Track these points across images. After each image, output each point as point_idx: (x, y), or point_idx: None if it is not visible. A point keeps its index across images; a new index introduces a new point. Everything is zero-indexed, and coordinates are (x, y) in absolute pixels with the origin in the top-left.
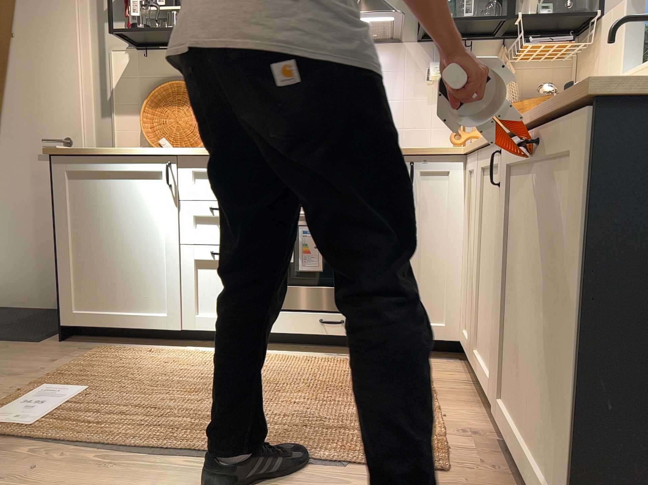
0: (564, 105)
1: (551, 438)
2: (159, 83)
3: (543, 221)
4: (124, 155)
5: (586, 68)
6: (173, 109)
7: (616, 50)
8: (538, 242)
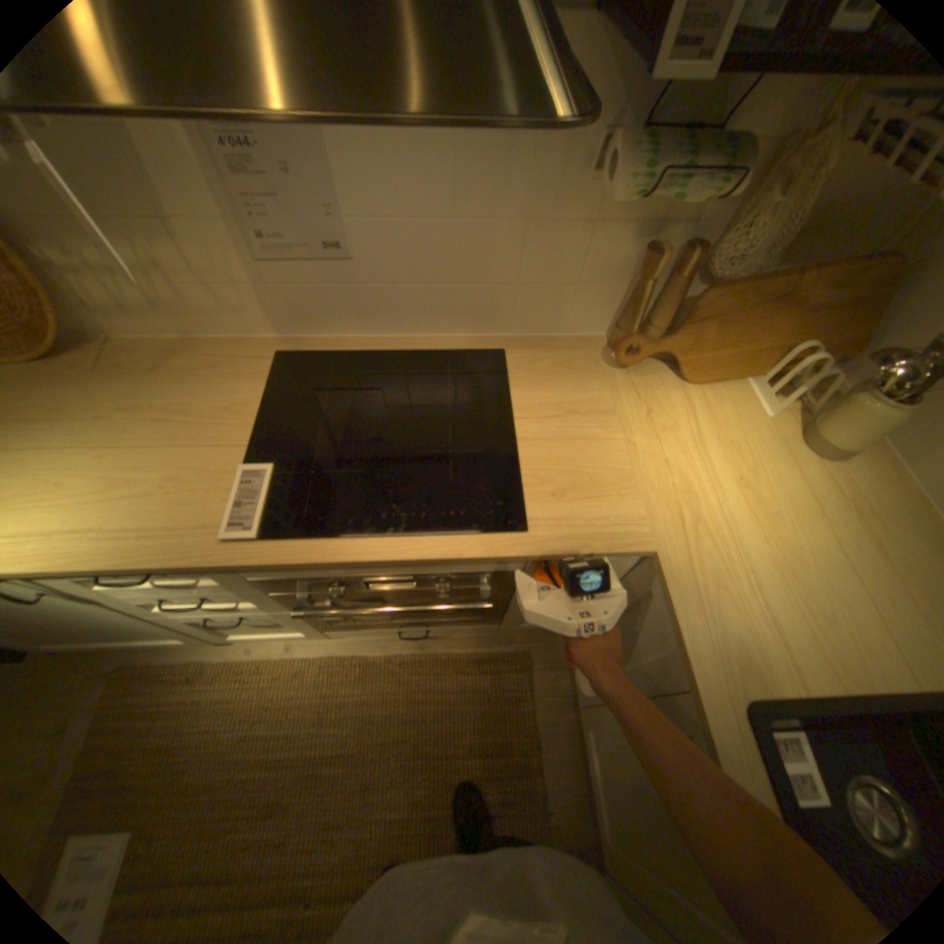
0: None
1: None
2: None
3: None
4: None
5: None
6: None
7: None
8: None
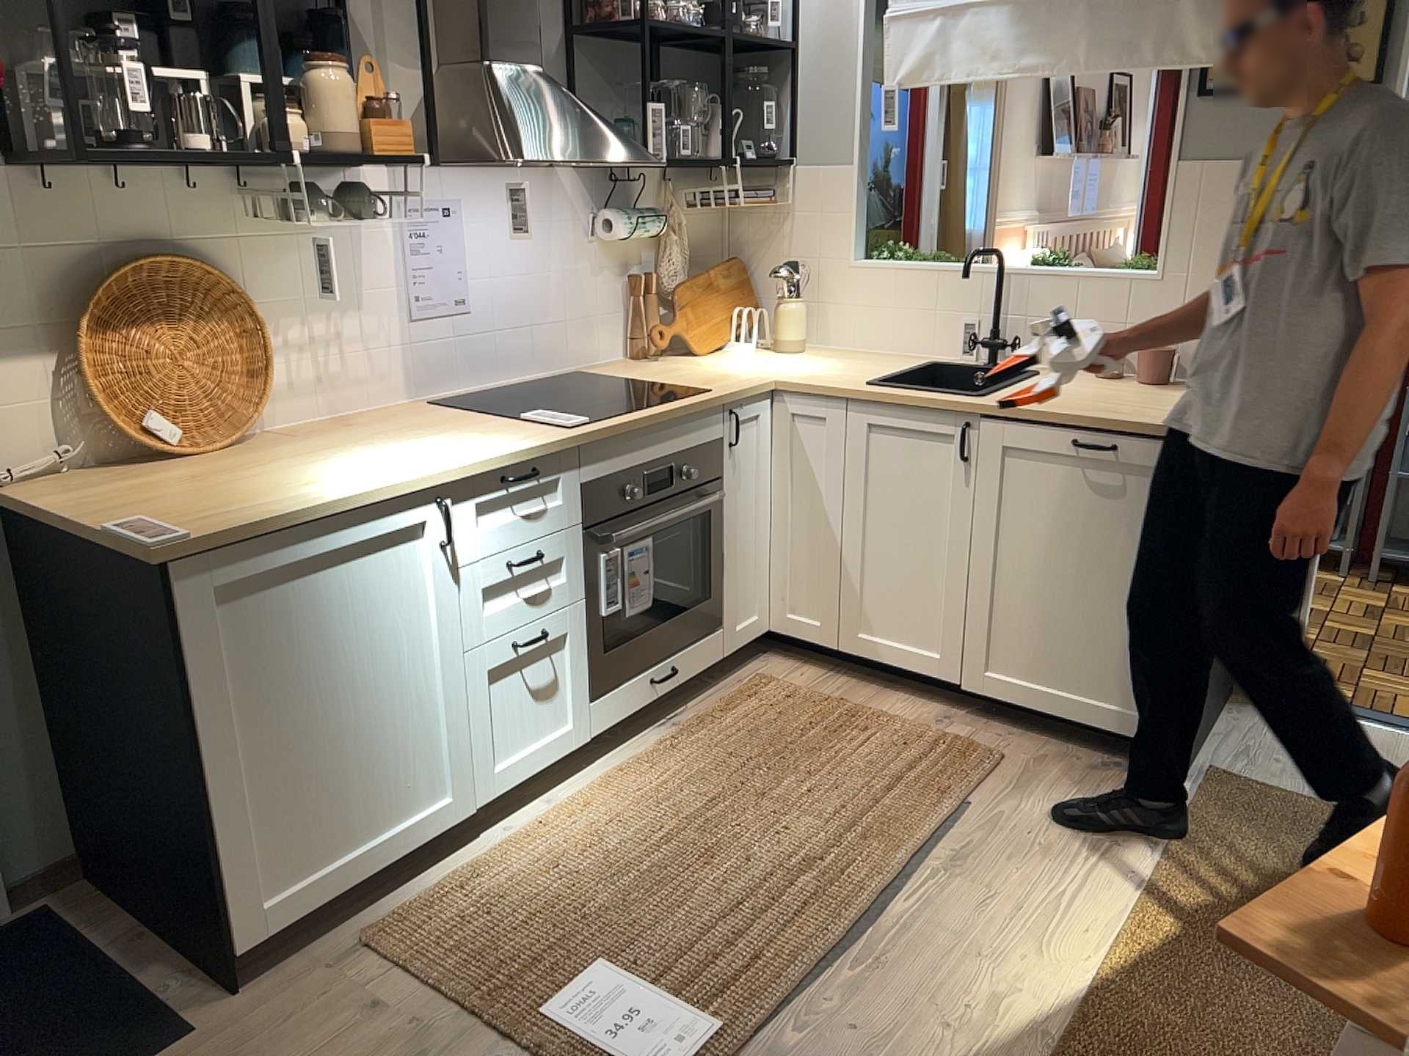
0: (1158, 425)
1: (1118, 677)
2: (92, 261)
3: (1091, 506)
4: (354, 508)
5: (764, 223)
6: (159, 332)
7: (840, 224)
8: (1078, 523)
